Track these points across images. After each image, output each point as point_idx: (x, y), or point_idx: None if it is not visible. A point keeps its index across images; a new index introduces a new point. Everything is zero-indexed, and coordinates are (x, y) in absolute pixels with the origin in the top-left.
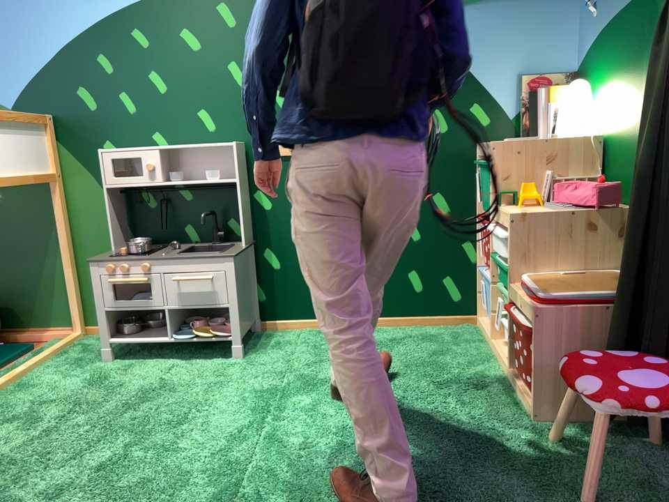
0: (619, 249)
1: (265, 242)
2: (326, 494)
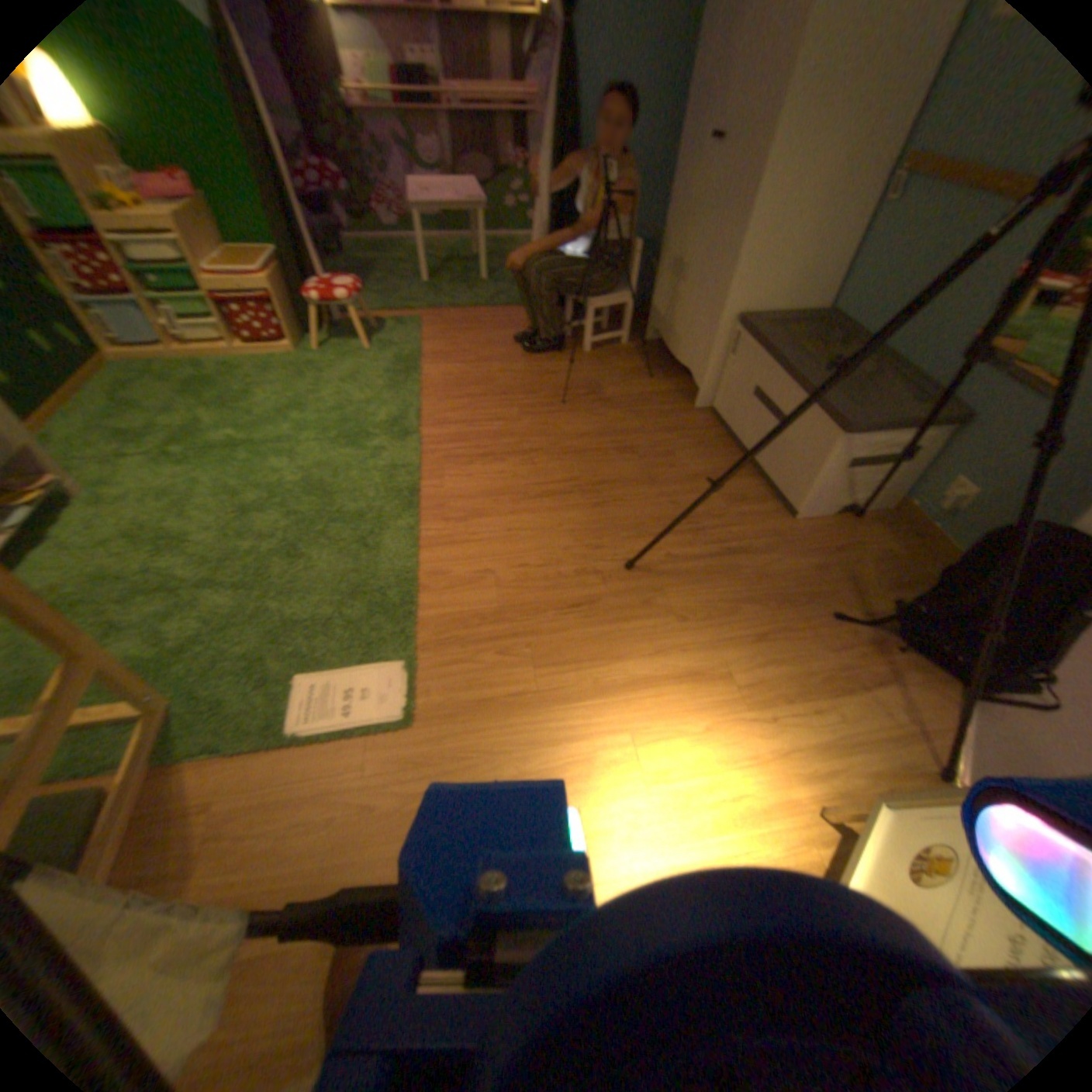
0: (205, 227)
1: None
2: (338, 411)
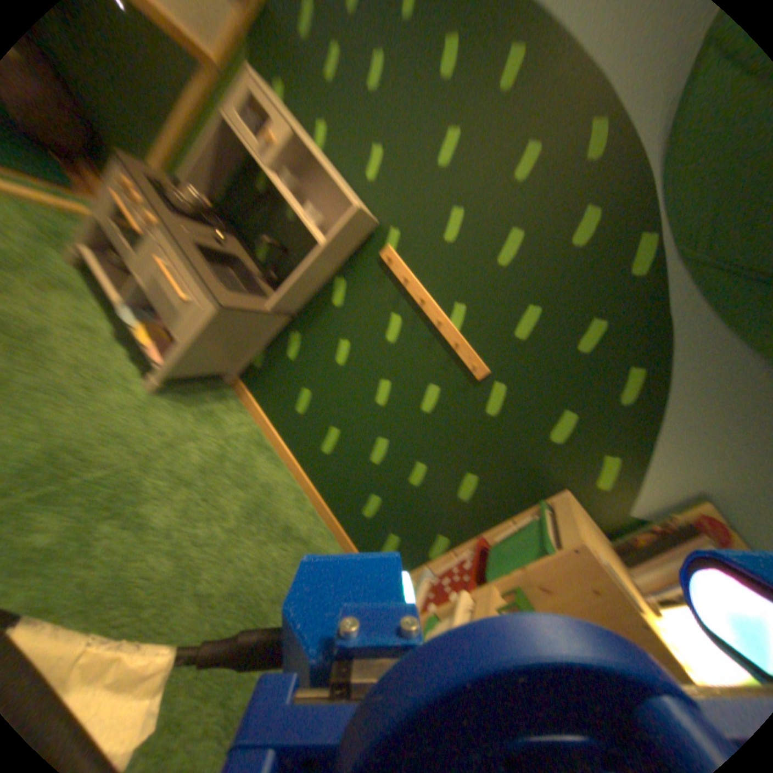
0: None
1: (305, 329)
2: None
